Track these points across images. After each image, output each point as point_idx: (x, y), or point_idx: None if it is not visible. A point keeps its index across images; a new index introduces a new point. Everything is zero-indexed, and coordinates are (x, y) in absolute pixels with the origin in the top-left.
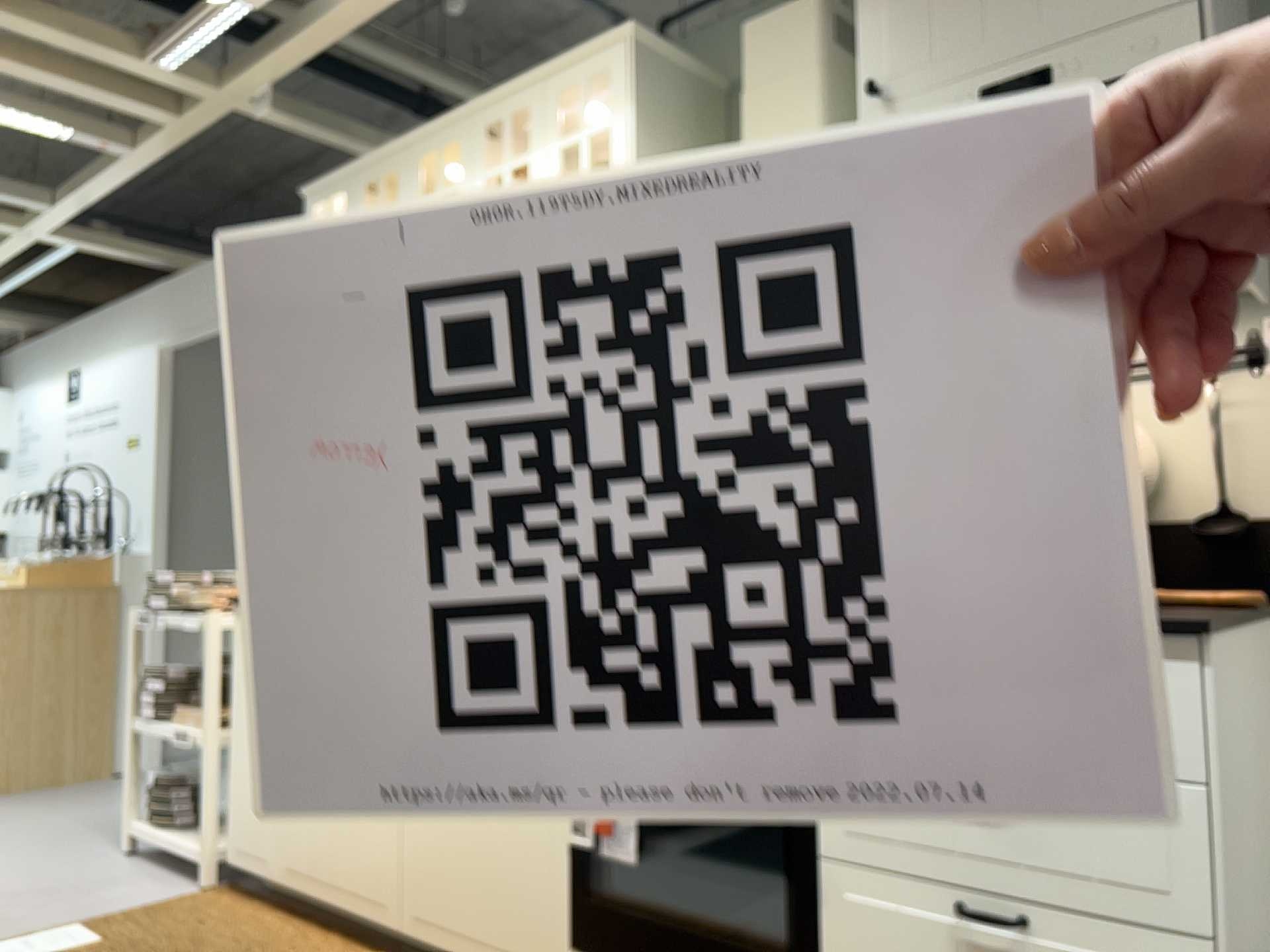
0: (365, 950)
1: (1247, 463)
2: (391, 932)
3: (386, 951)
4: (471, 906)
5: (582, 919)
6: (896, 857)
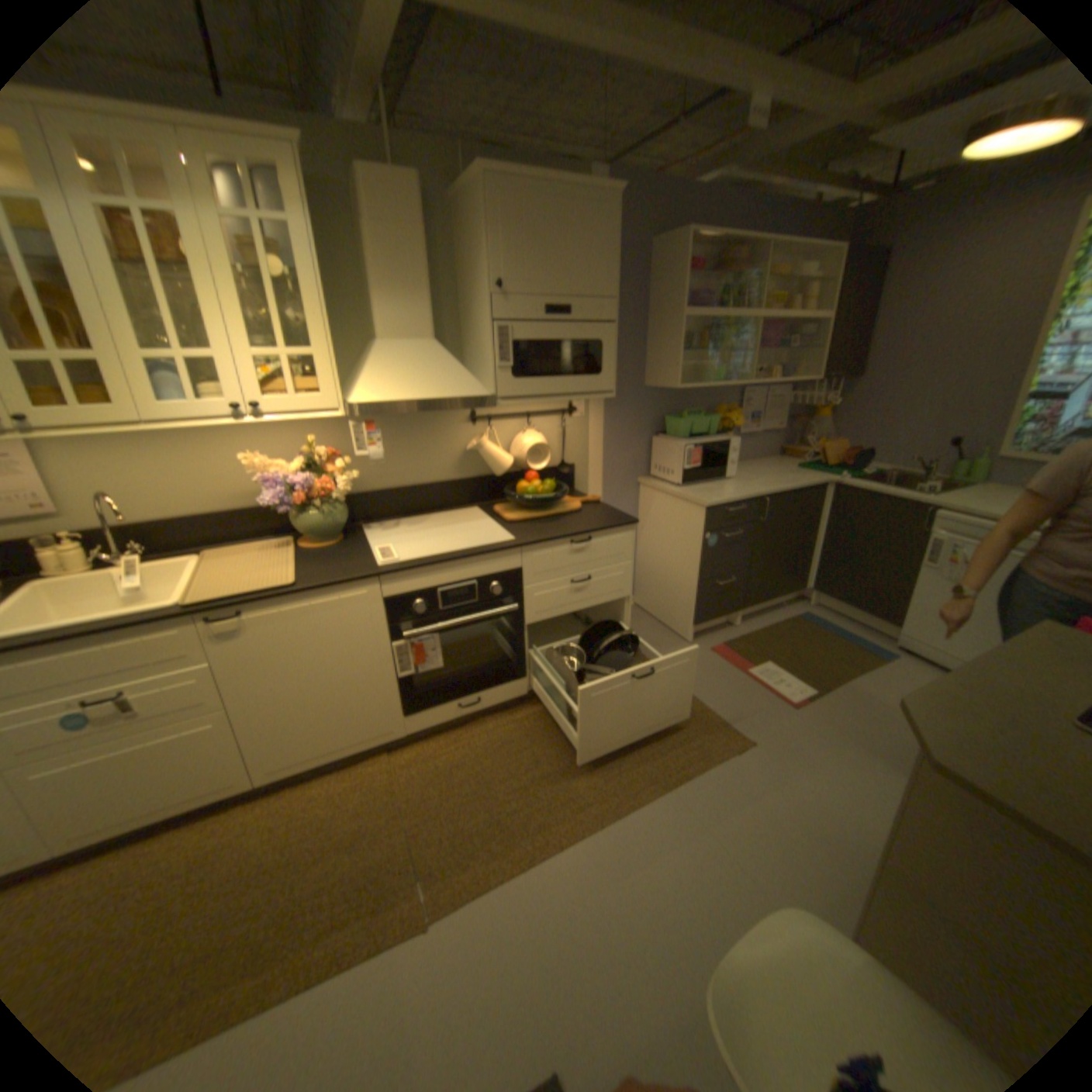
0: (209, 818)
1: (566, 448)
2: (244, 792)
3: (221, 808)
4: (325, 740)
5: (410, 702)
6: (552, 613)
